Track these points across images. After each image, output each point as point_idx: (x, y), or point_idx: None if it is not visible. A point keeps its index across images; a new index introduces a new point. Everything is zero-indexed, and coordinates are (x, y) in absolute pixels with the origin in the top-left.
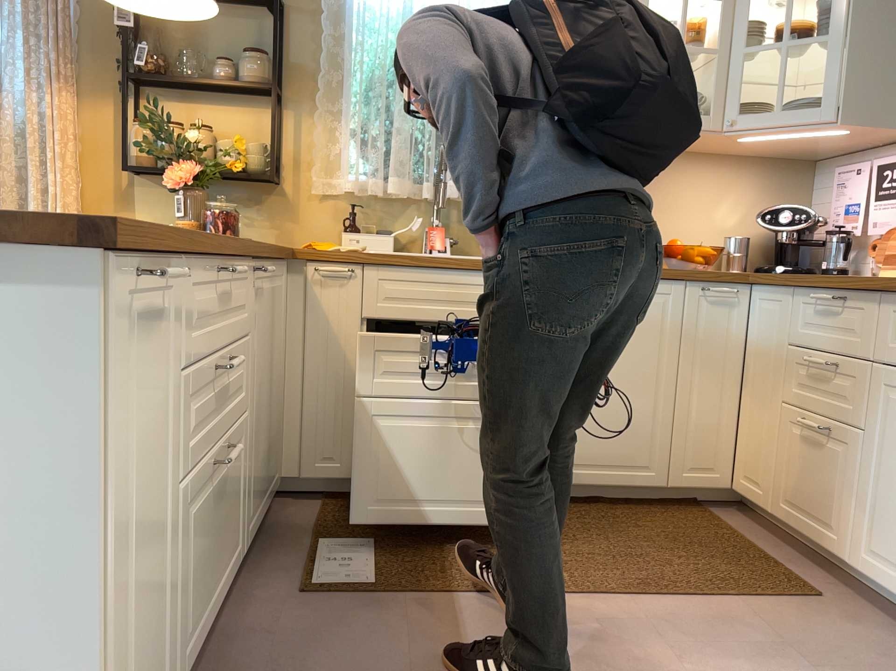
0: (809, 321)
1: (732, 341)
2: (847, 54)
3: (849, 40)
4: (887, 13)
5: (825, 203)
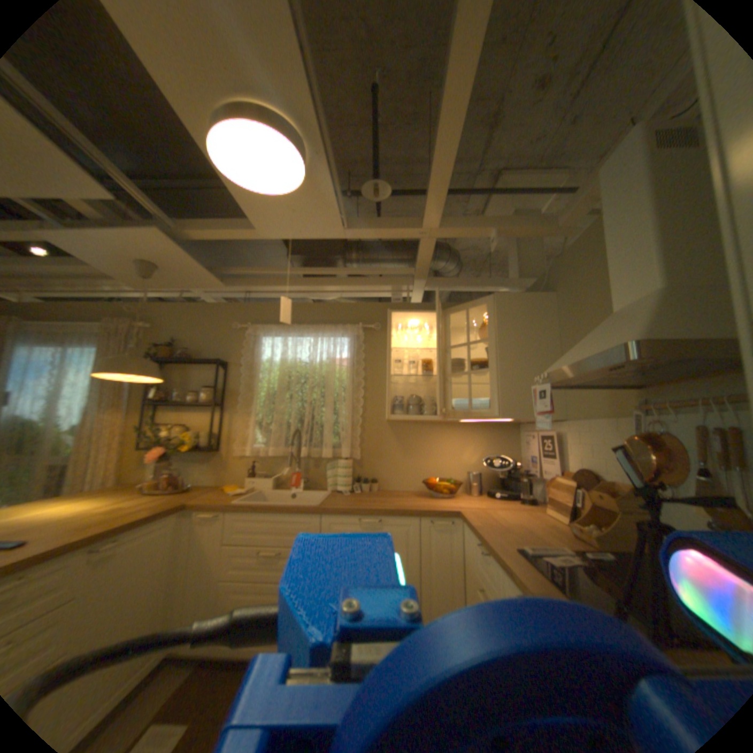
0: (480, 560)
1: (454, 557)
2: (499, 379)
3: (499, 372)
4: (519, 356)
5: (526, 450)
